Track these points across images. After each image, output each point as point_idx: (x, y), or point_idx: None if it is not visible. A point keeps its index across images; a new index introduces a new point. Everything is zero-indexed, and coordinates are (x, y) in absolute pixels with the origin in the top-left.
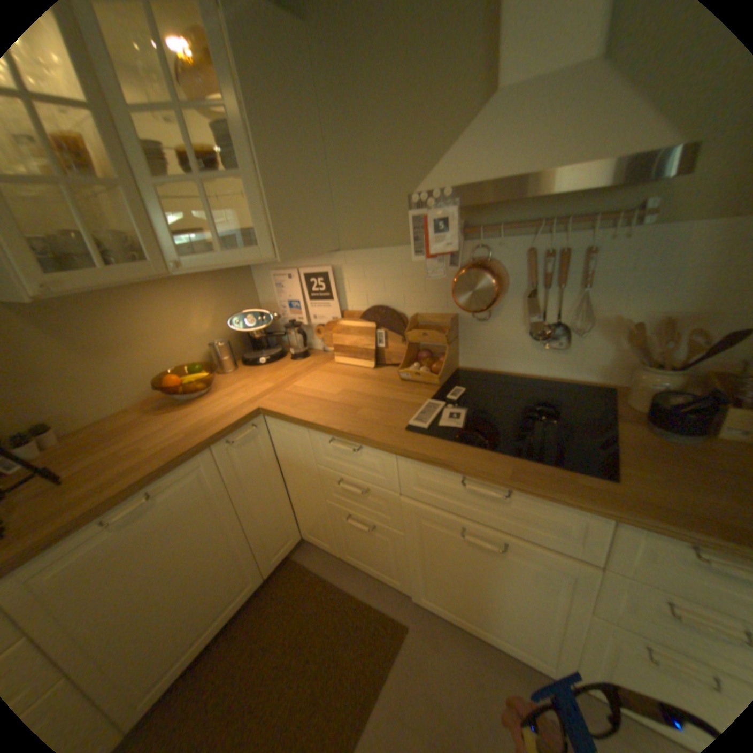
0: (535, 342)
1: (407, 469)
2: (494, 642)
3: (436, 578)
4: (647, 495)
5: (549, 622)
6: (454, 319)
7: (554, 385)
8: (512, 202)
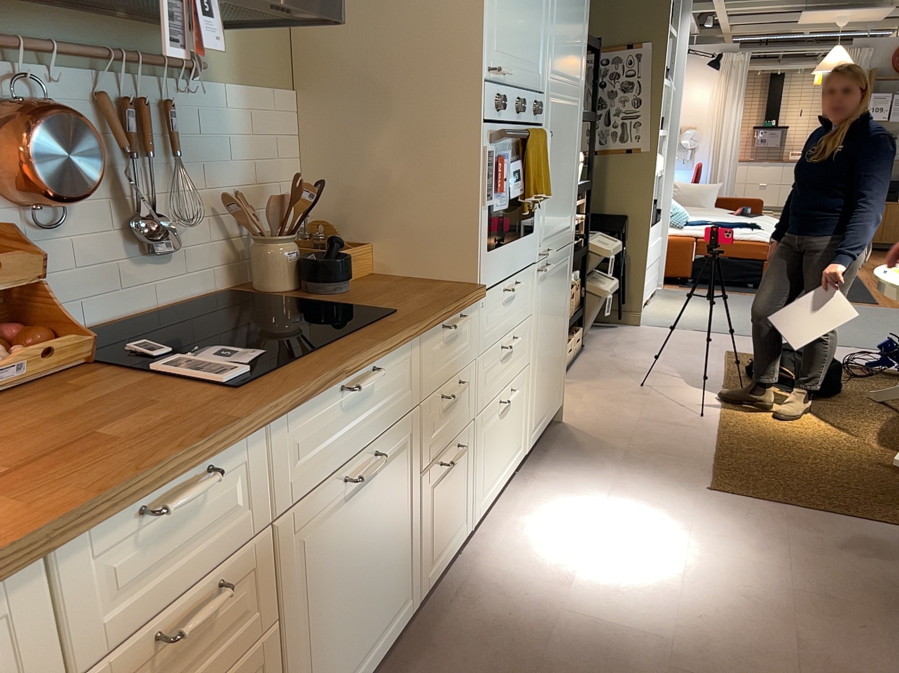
0: (133, 255)
1: (279, 449)
2: (372, 669)
3: (318, 654)
4: (411, 309)
5: (402, 536)
6: (10, 233)
7: (180, 312)
8: (51, 13)
